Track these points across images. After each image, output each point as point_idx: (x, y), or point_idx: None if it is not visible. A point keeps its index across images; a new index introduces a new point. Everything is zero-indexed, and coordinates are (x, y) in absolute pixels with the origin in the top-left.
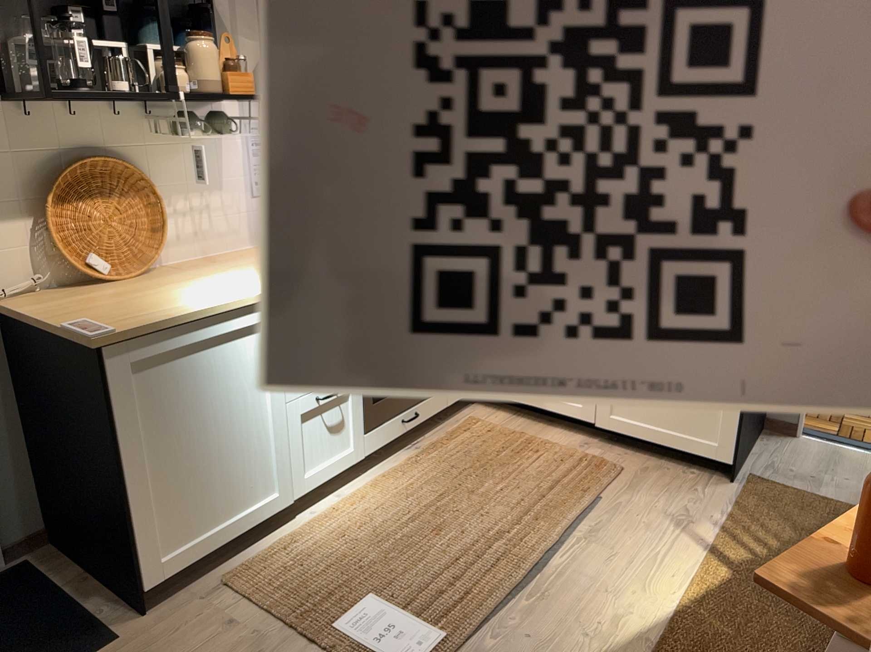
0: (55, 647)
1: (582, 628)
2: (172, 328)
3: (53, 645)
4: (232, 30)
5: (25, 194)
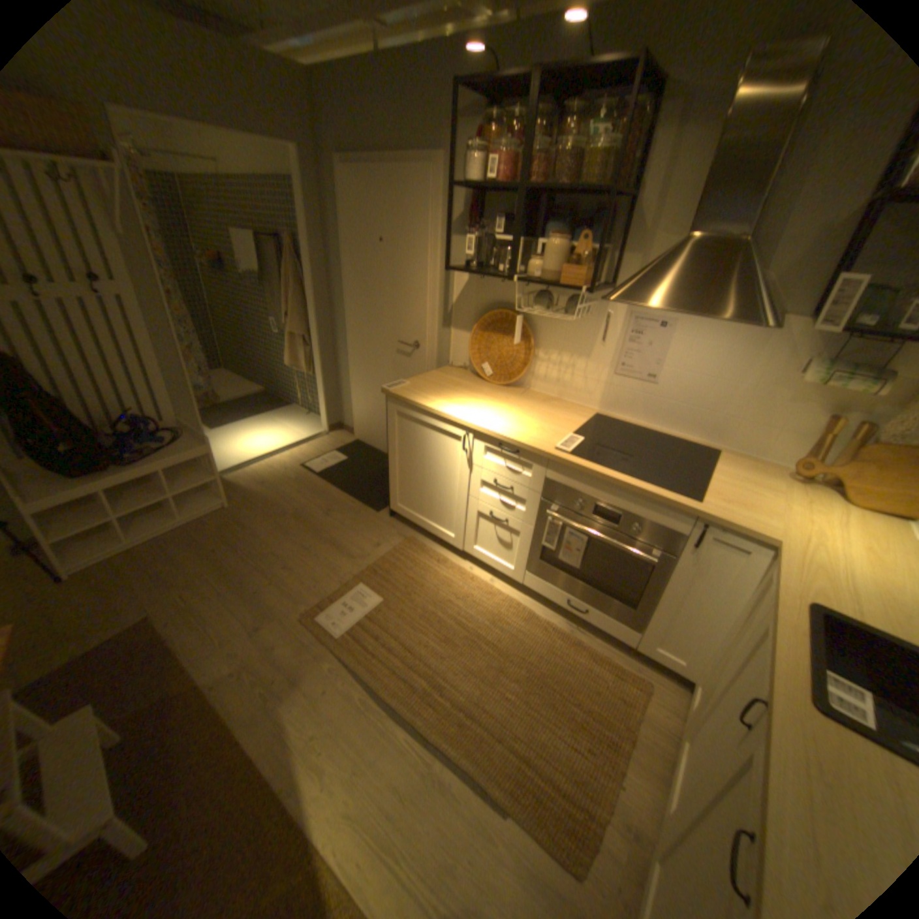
0: (377, 496)
1: (321, 736)
2: (412, 405)
3: (378, 496)
4: (651, 224)
5: (474, 320)
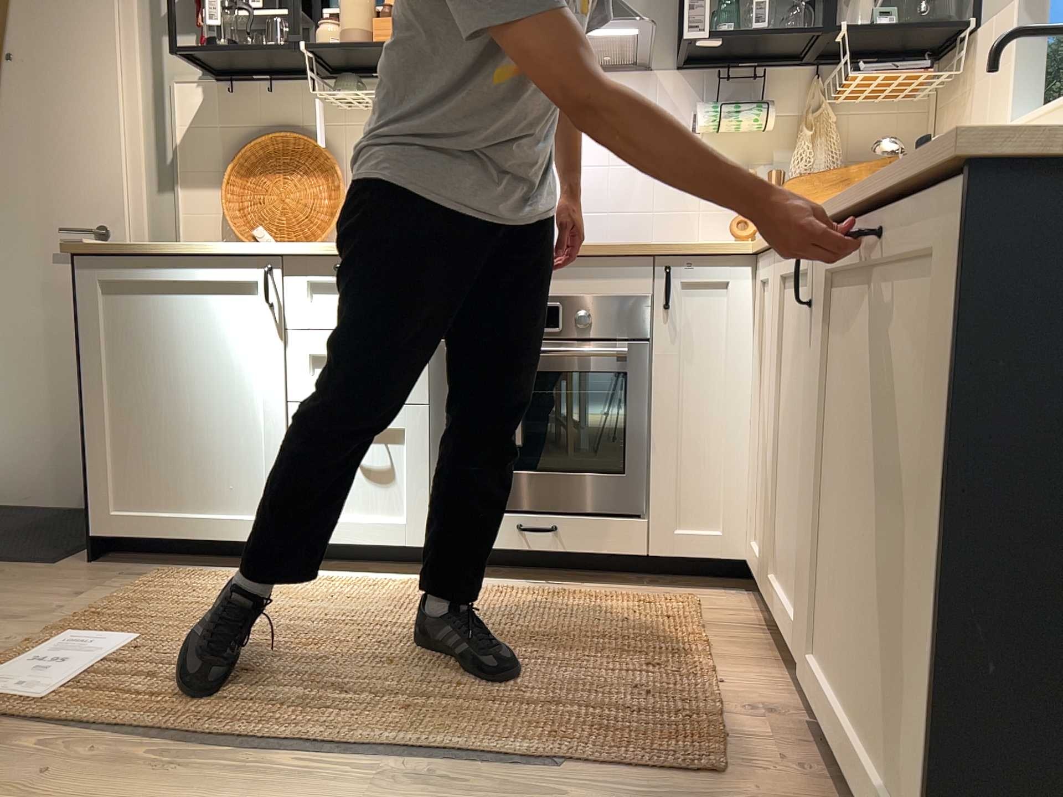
0: (40, 550)
1: None
2: (142, 256)
3: (42, 548)
4: None
5: (223, 166)
